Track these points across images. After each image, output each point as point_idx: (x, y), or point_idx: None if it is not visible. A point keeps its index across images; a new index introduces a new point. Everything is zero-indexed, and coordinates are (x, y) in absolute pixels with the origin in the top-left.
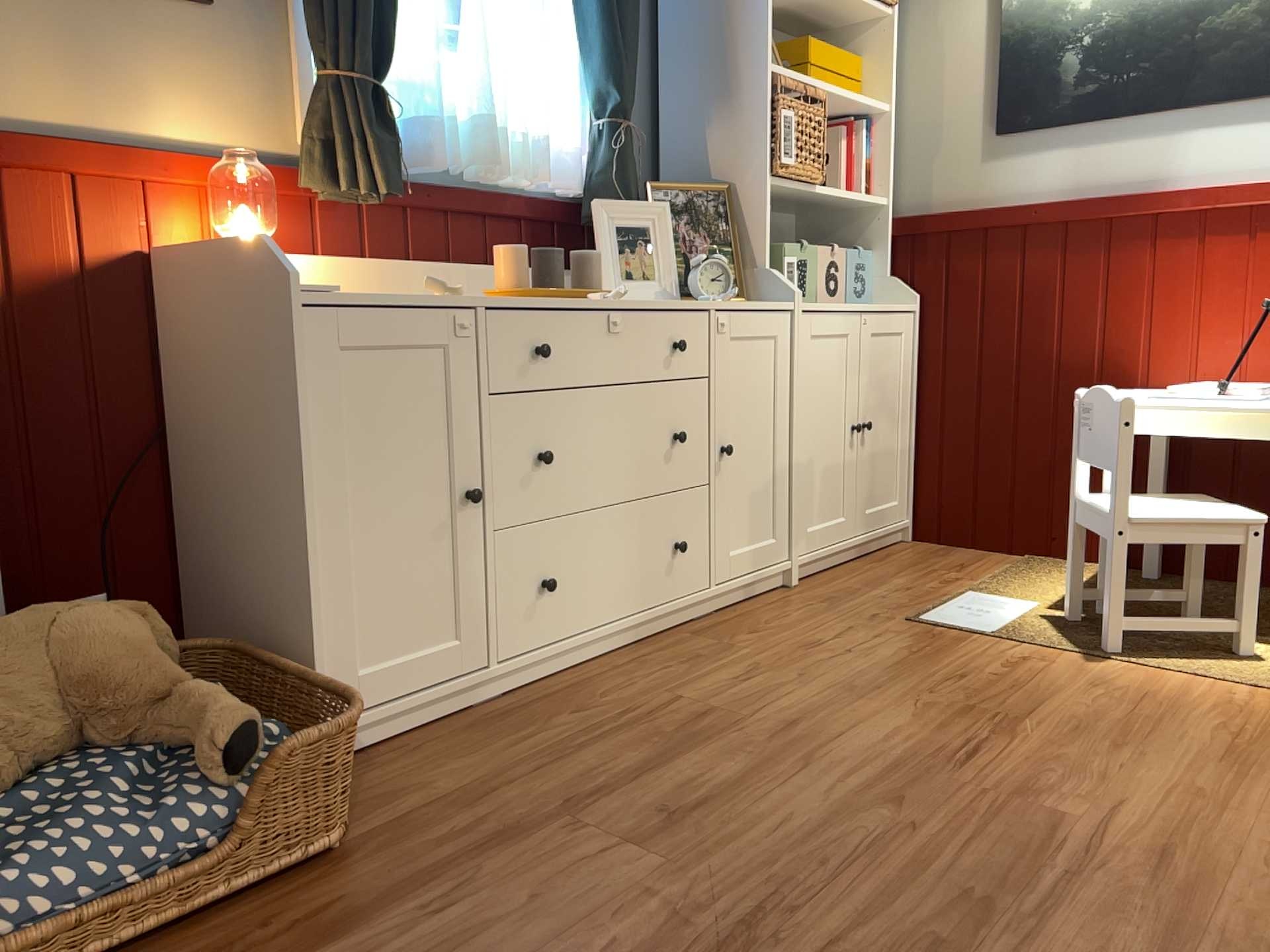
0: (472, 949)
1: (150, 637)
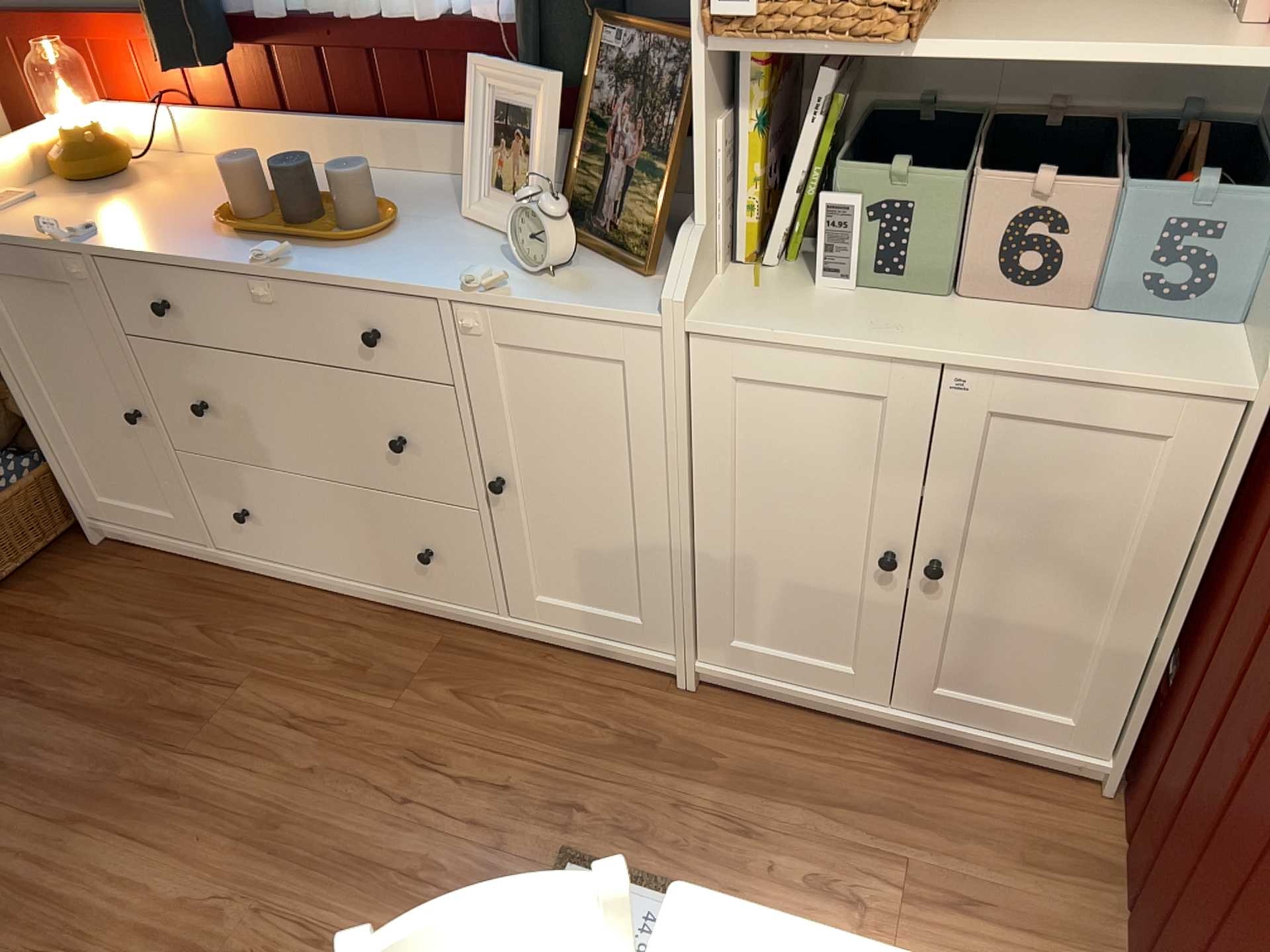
0: None
1: None
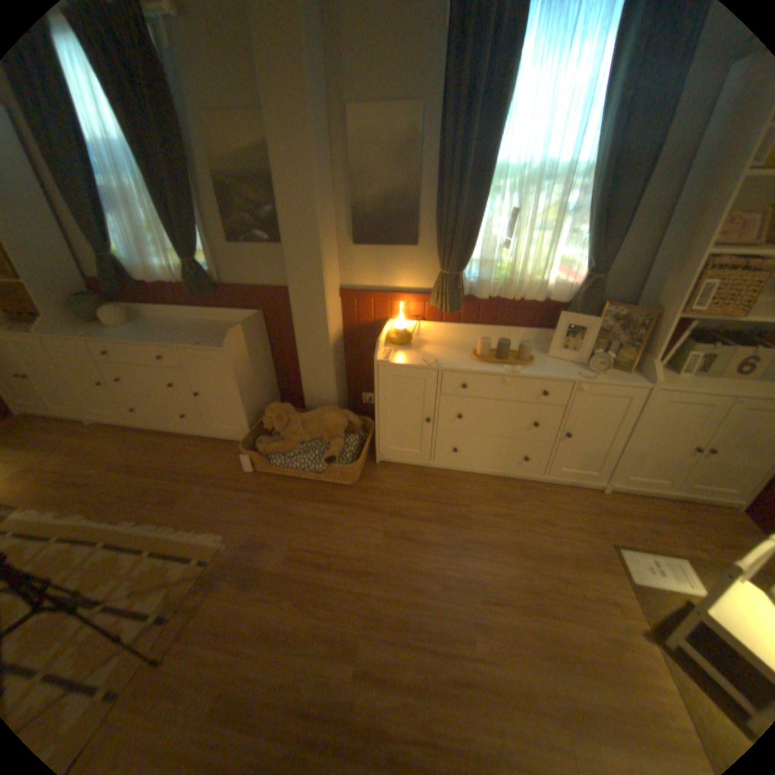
0: (334, 527)
1: (344, 422)
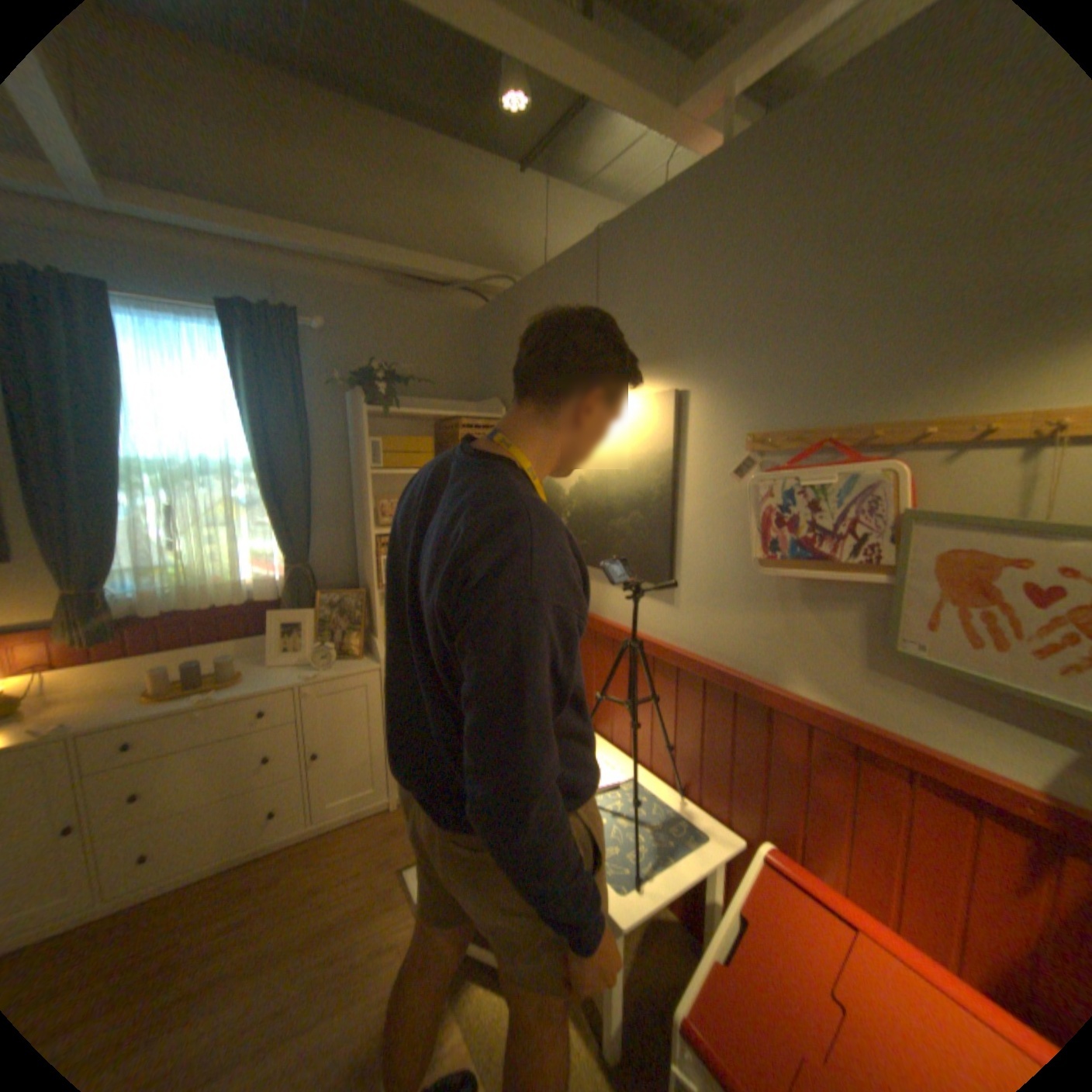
0: None
1: None
